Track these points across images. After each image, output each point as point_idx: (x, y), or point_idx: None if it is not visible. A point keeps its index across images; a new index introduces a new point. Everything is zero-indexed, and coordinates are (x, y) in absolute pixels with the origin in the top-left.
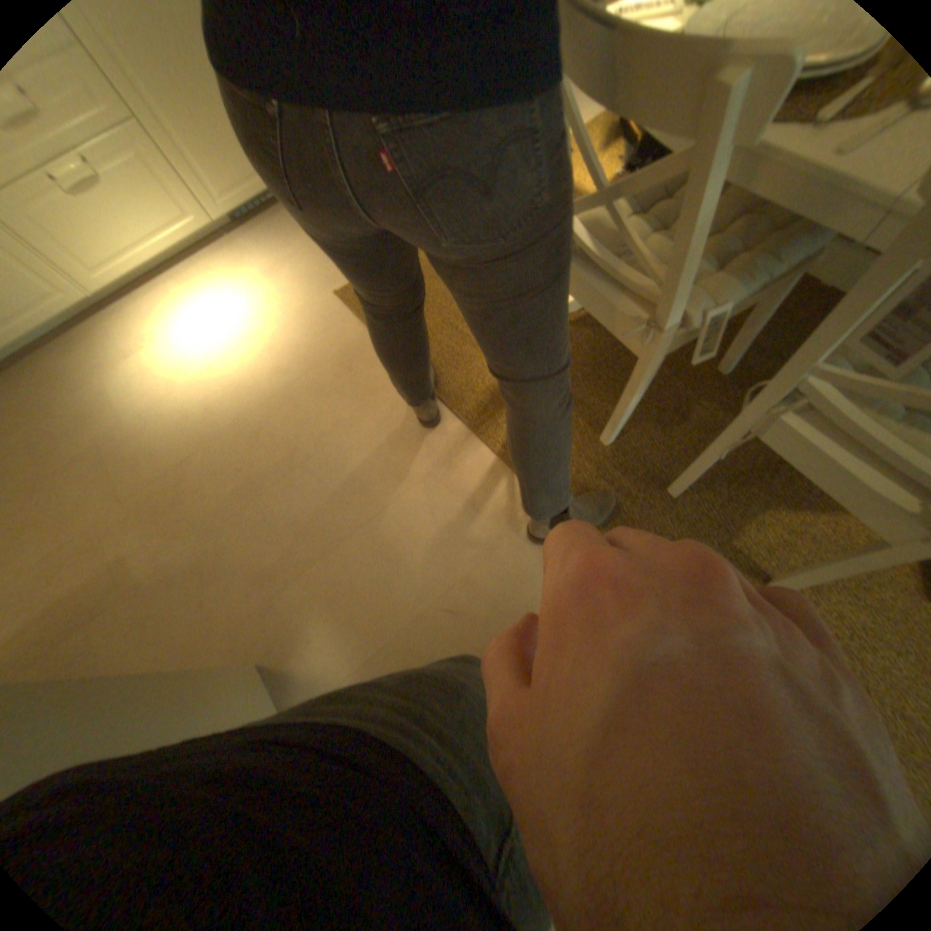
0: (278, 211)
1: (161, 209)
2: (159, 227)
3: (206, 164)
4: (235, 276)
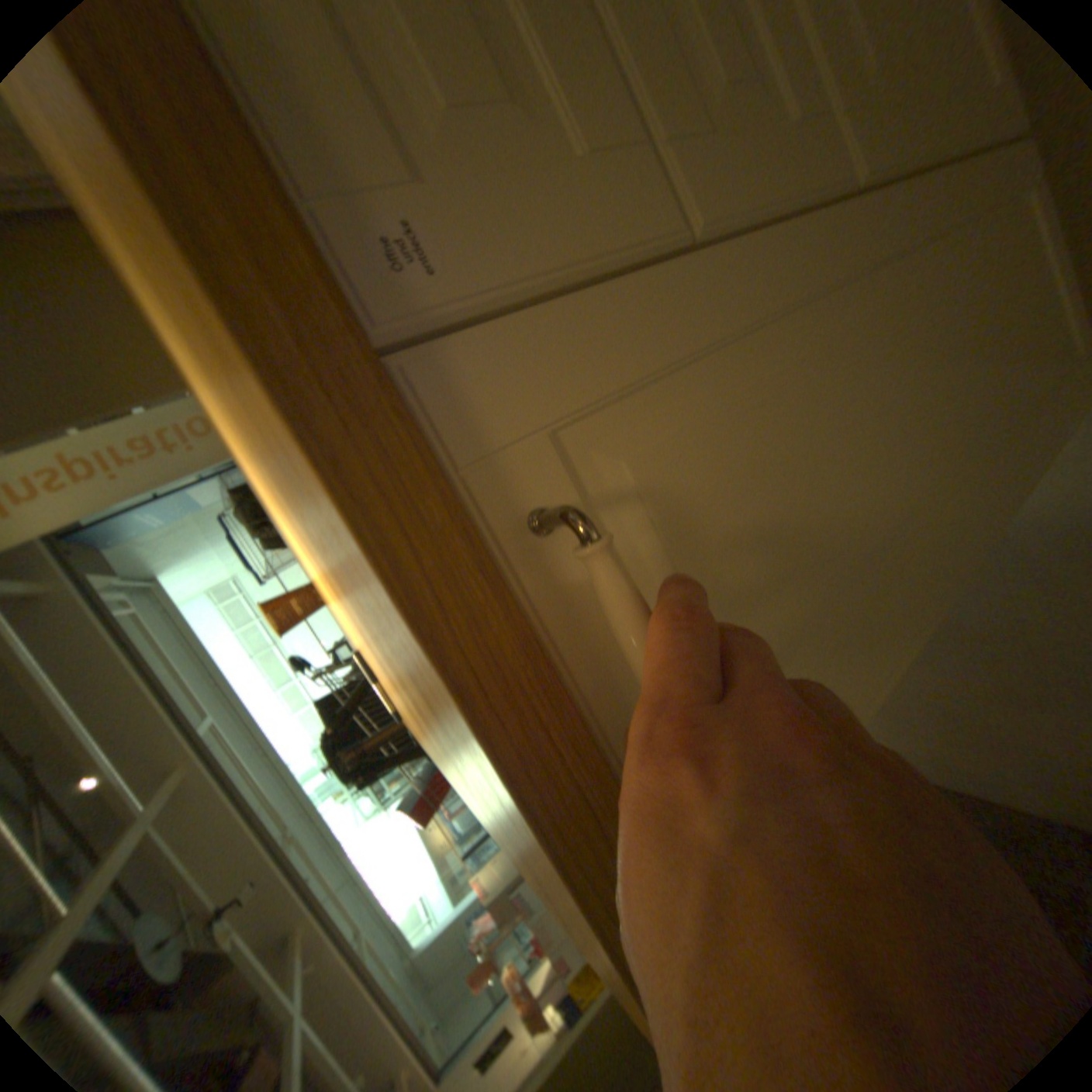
0: None
1: None
2: None
3: None
4: None
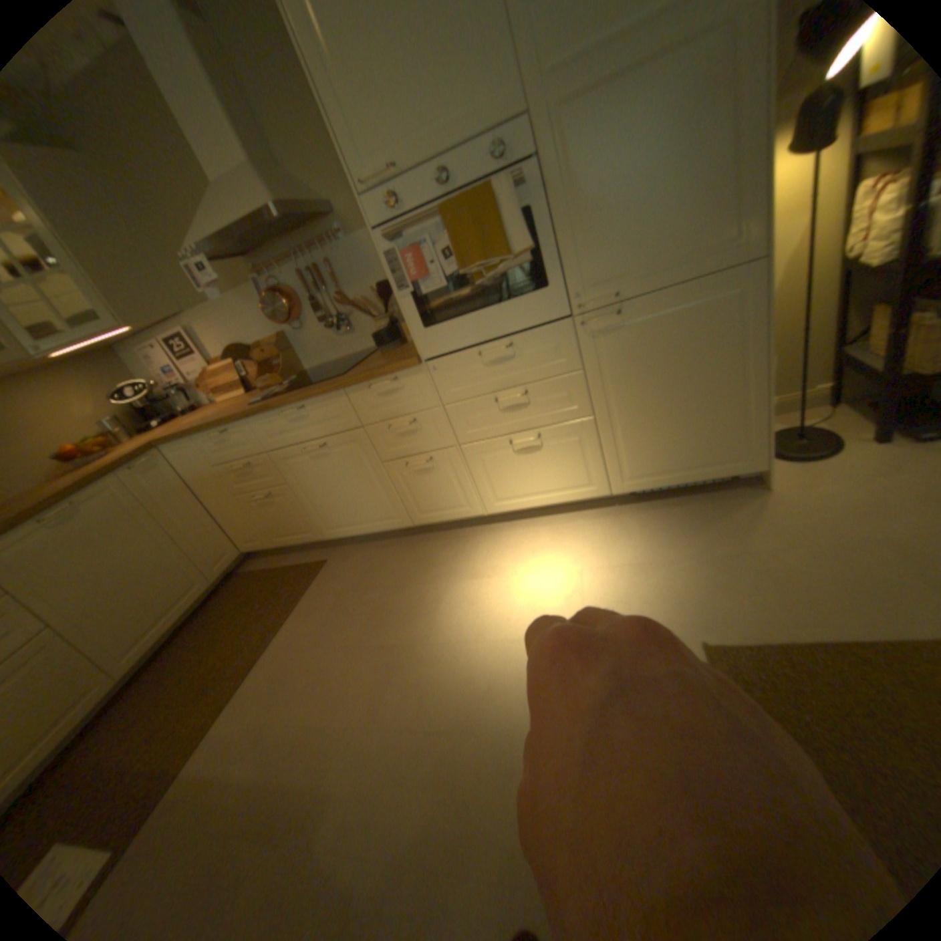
0: (685, 505)
1: (575, 477)
2: (565, 488)
3: (635, 456)
4: (603, 553)
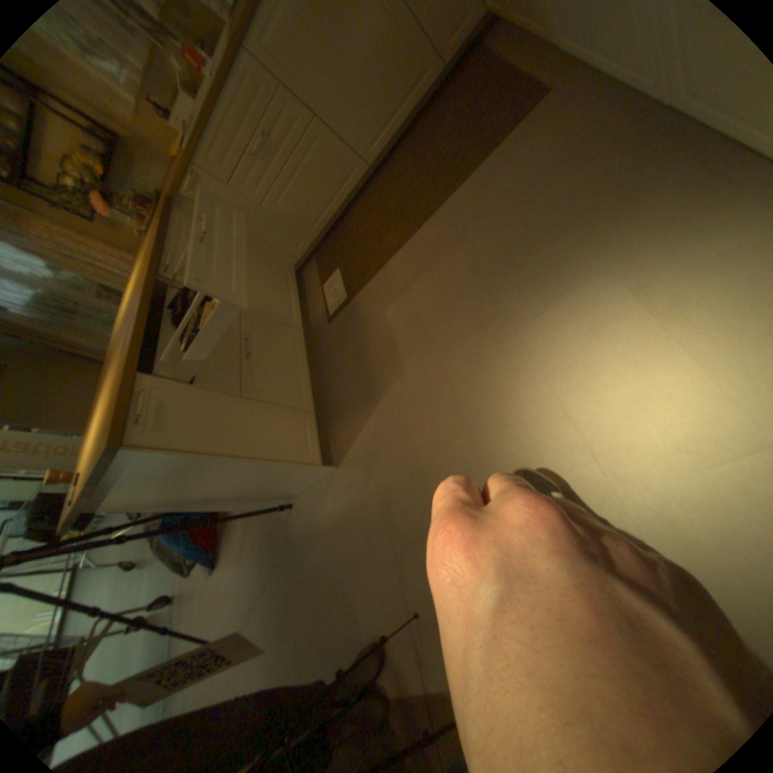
0: None
1: None
2: None
3: None
4: None
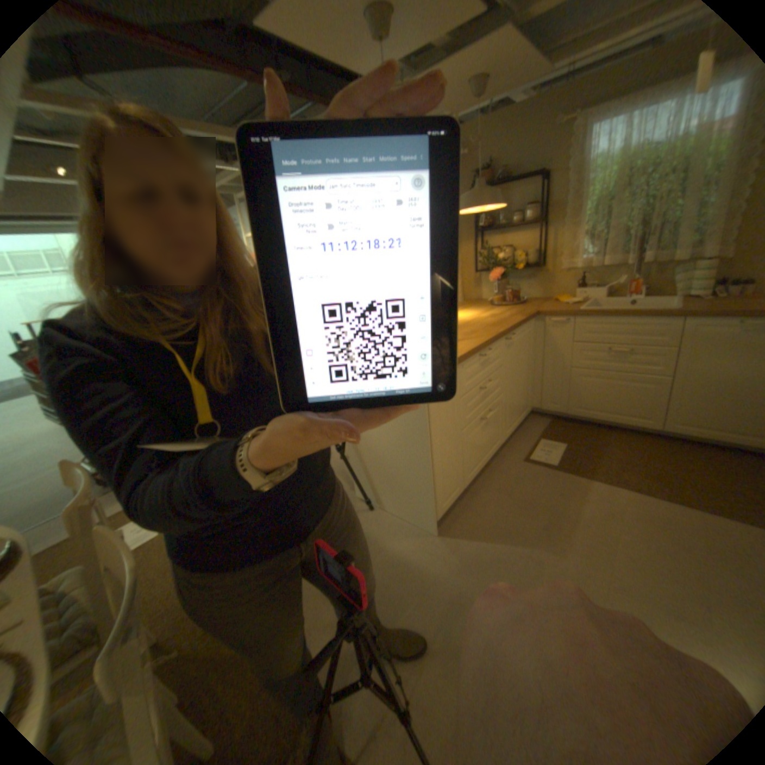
0: None
1: None
2: None
3: None
4: None
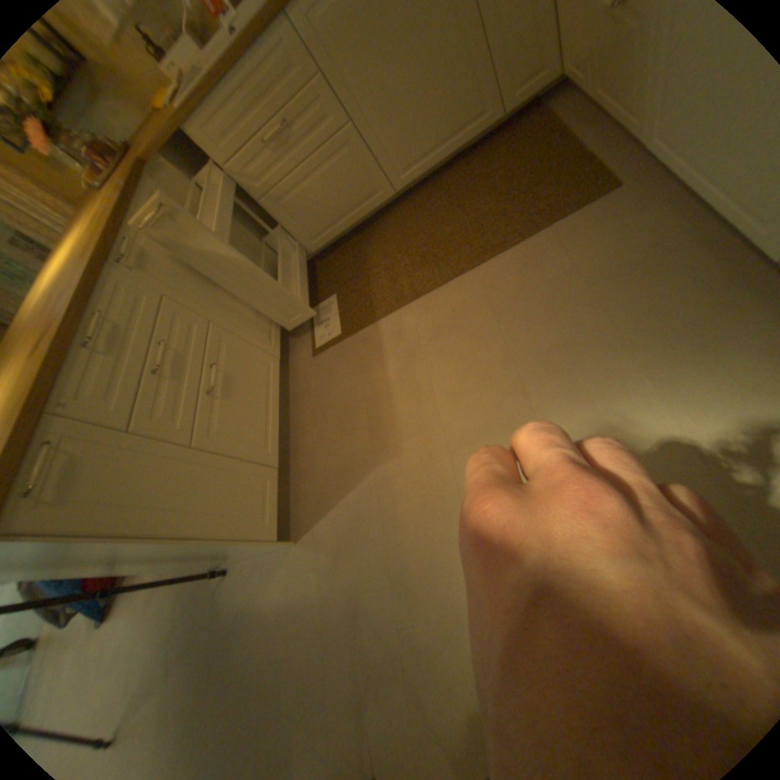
0: None
1: None
2: None
3: None
4: None
